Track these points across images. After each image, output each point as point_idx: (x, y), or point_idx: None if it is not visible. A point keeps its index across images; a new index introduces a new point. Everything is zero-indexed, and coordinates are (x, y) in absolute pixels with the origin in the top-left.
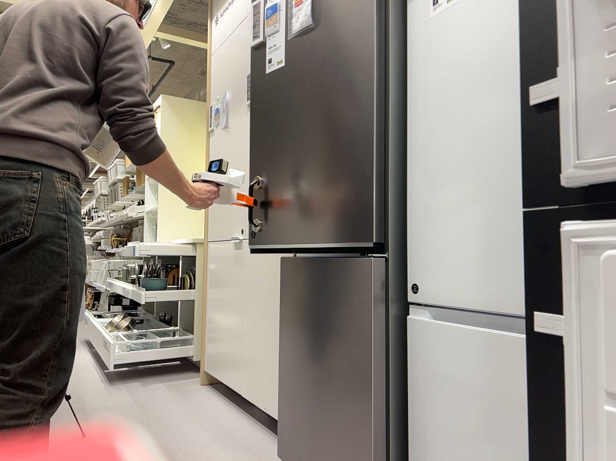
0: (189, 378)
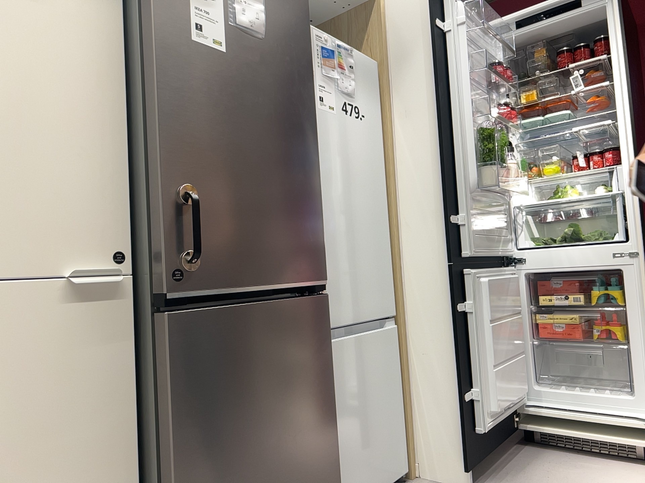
0: None
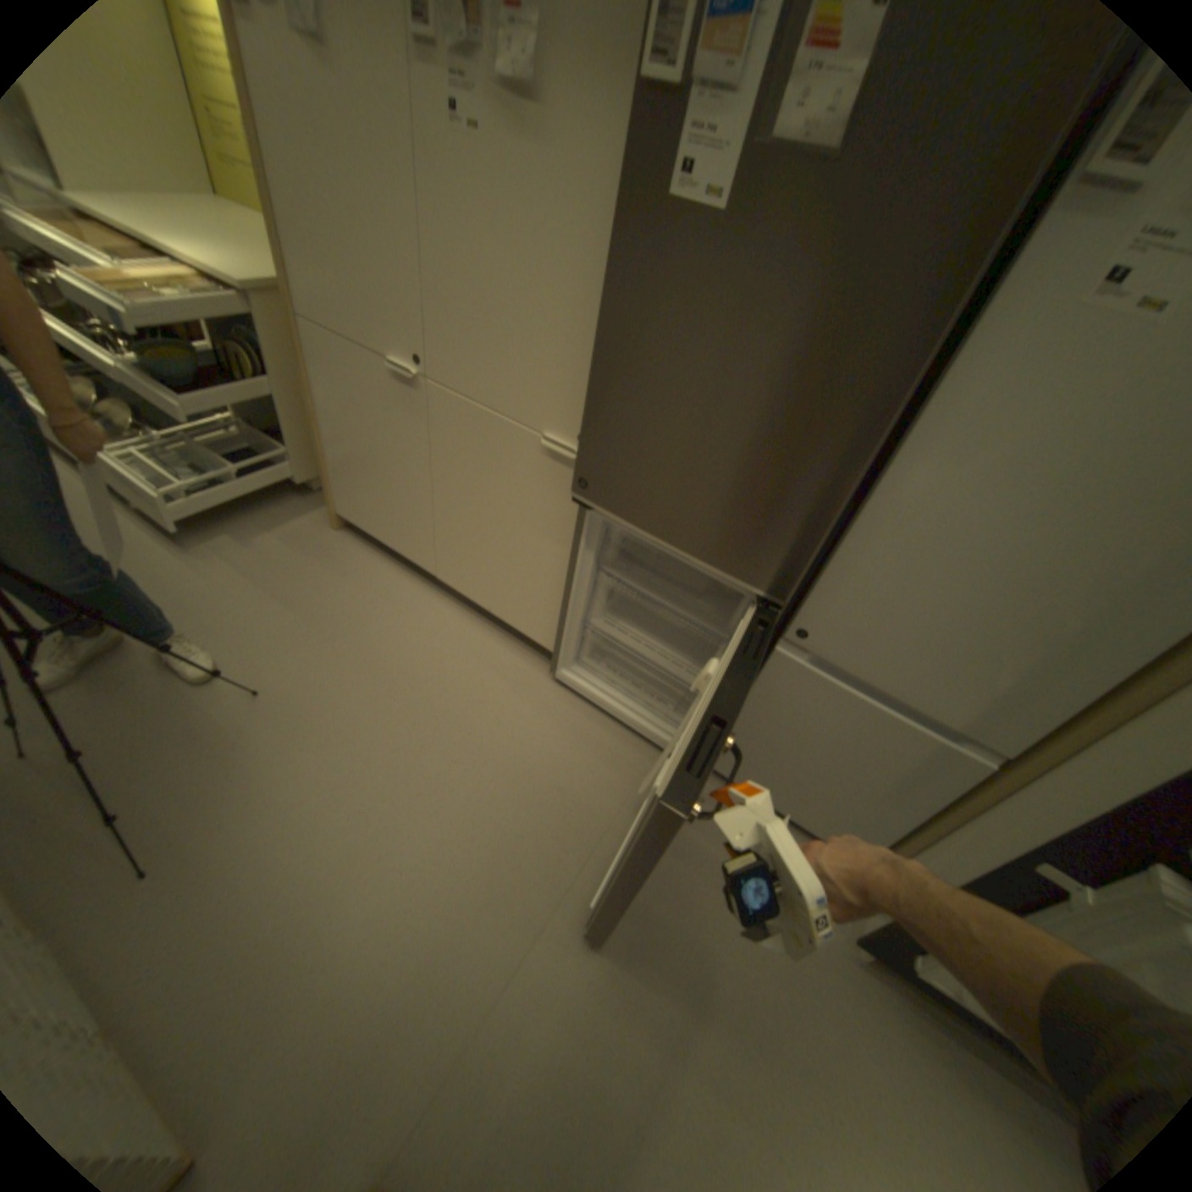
0: (304, 511)
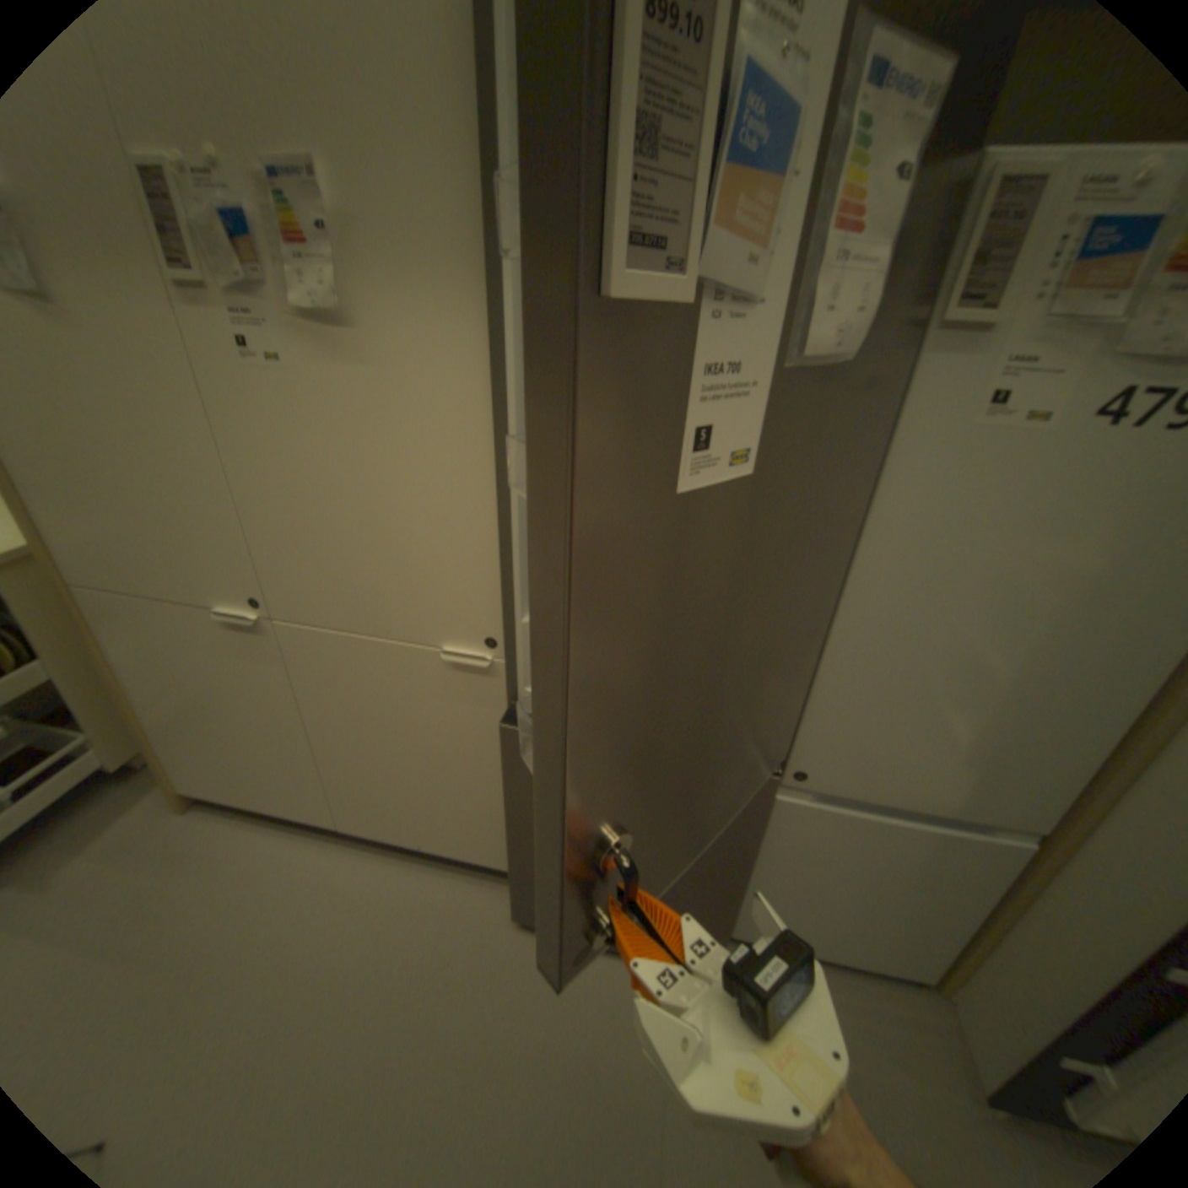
0: (126, 805)
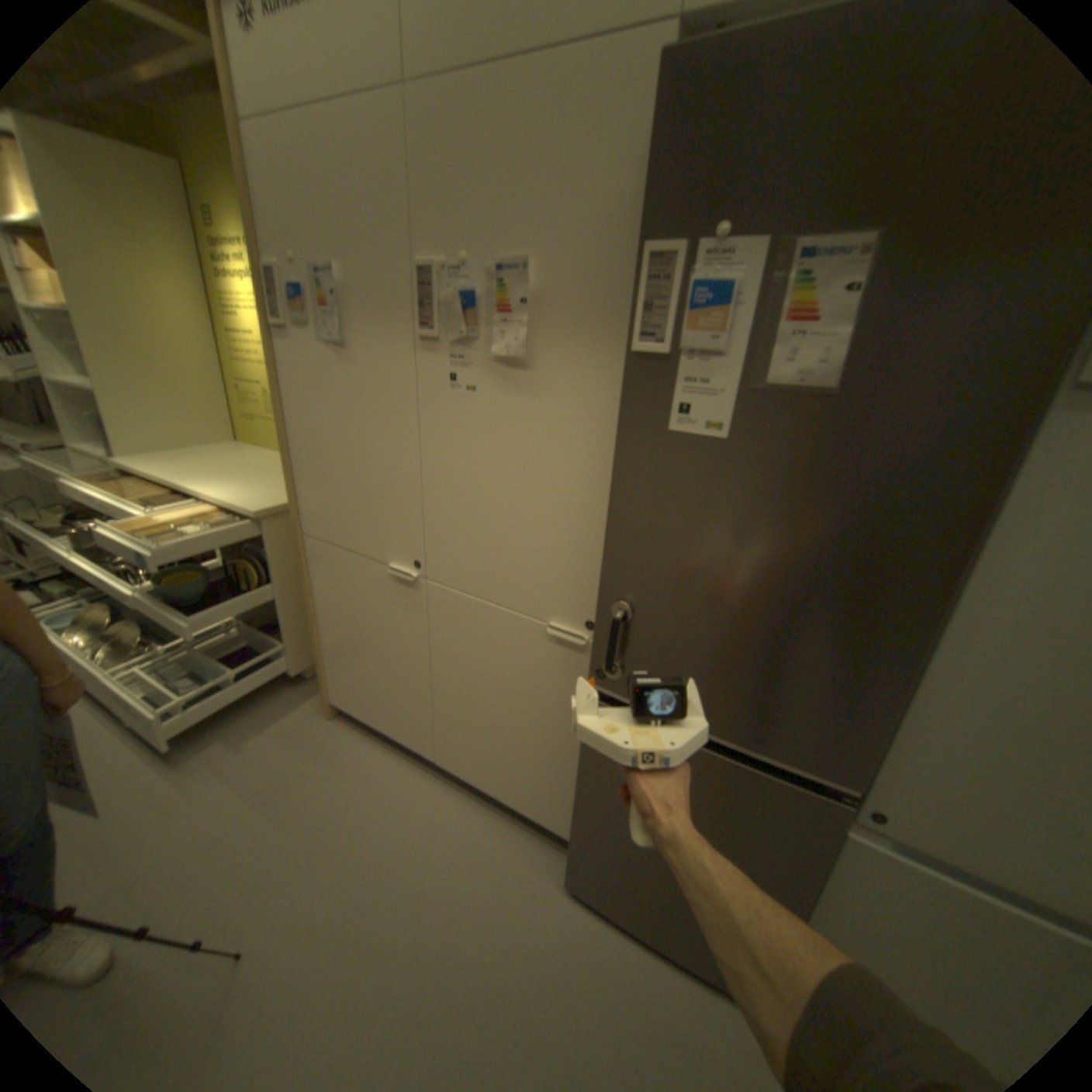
0: (296, 703)
